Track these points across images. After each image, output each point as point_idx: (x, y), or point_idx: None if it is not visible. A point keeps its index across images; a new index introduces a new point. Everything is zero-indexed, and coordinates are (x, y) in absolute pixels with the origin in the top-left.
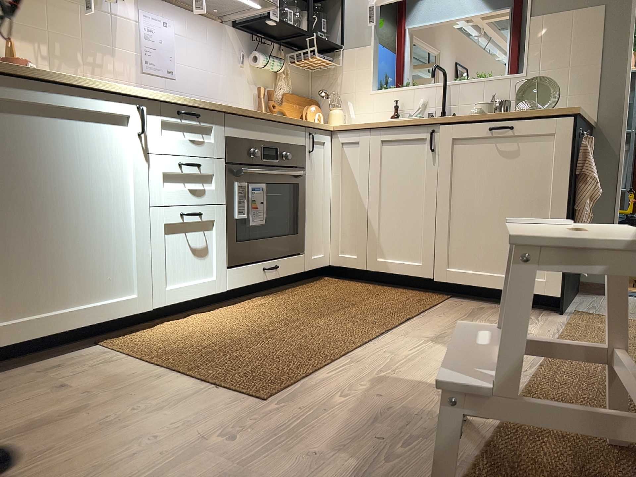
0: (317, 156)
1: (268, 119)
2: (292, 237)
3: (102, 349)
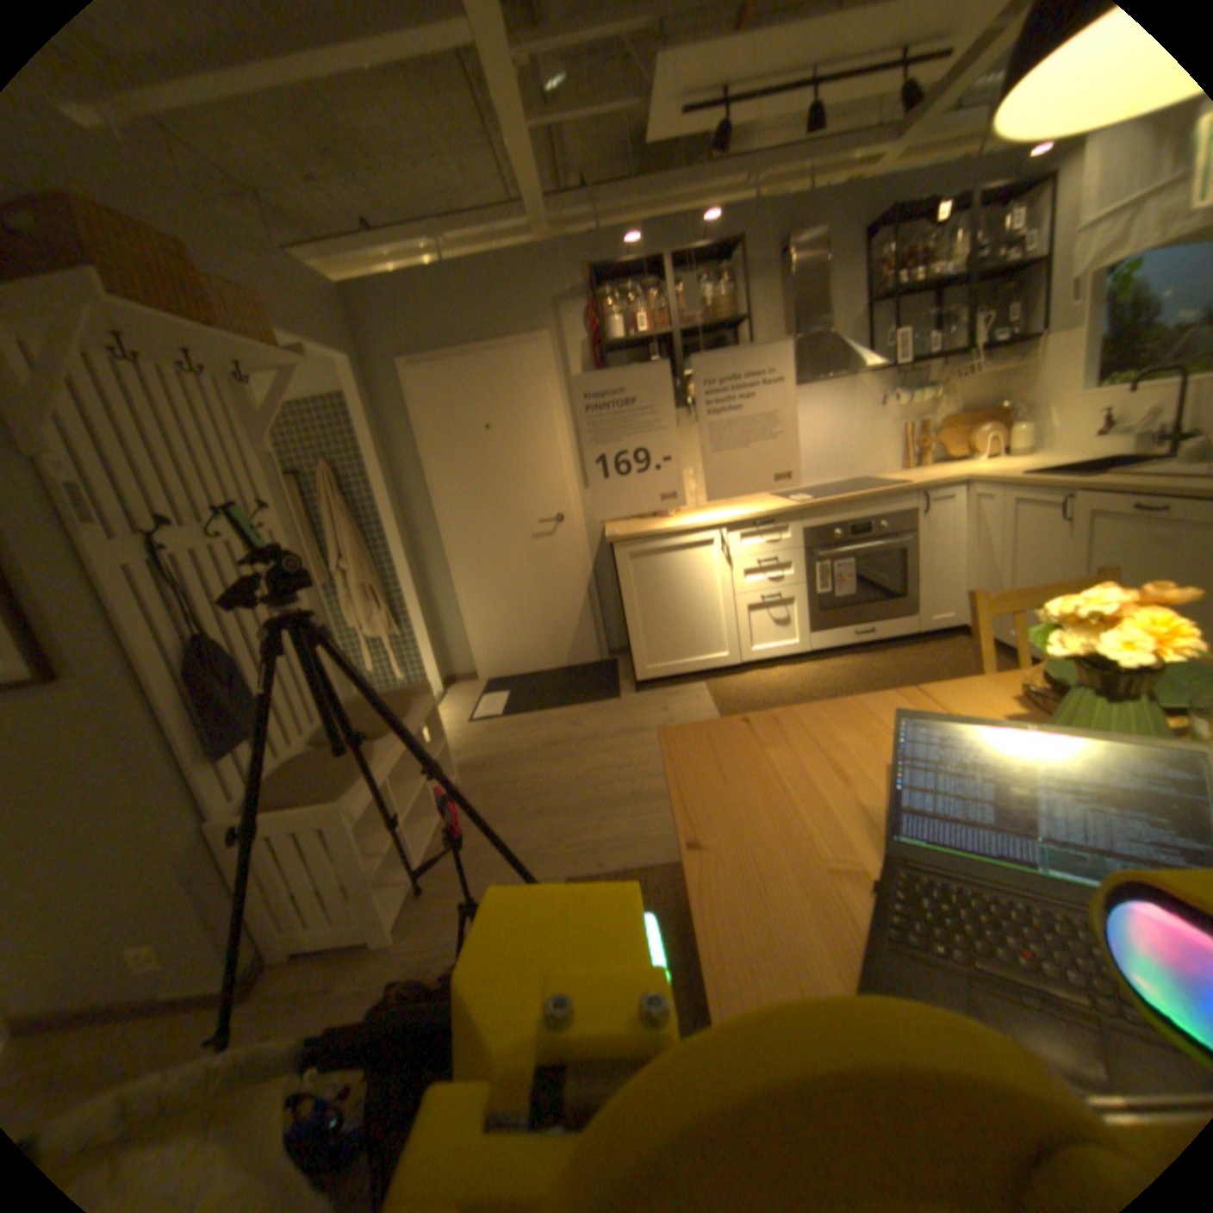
0: (941, 513)
1: (857, 498)
2: (897, 601)
3: (697, 685)
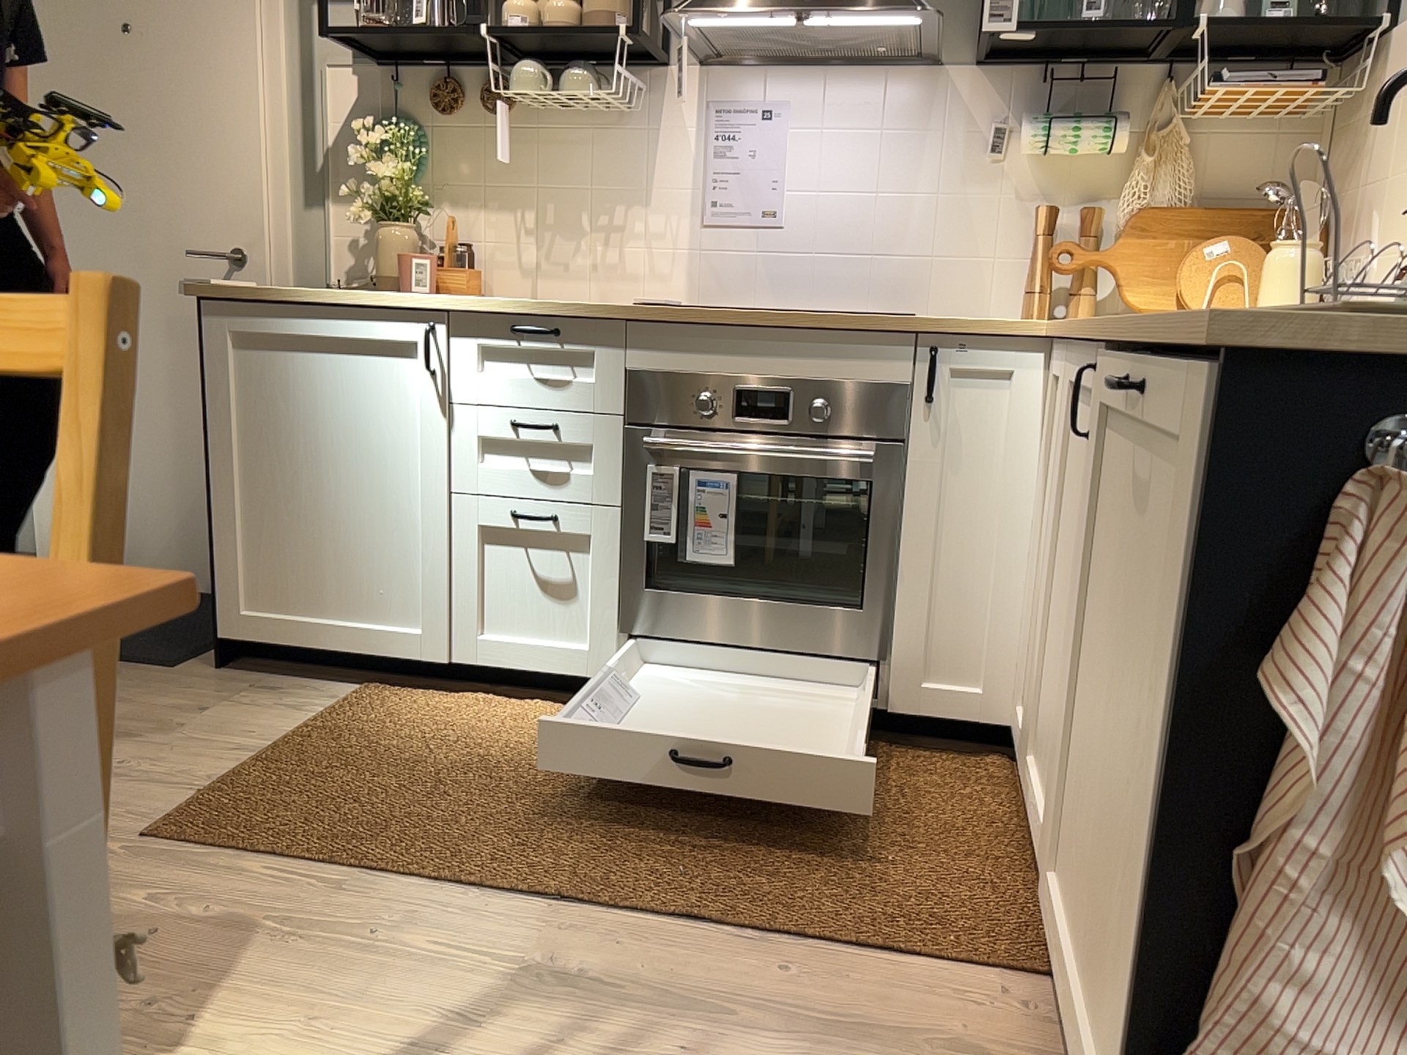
0: (977, 415)
1: (759, 324)
2: (846, 618)
3: (328, 693)
